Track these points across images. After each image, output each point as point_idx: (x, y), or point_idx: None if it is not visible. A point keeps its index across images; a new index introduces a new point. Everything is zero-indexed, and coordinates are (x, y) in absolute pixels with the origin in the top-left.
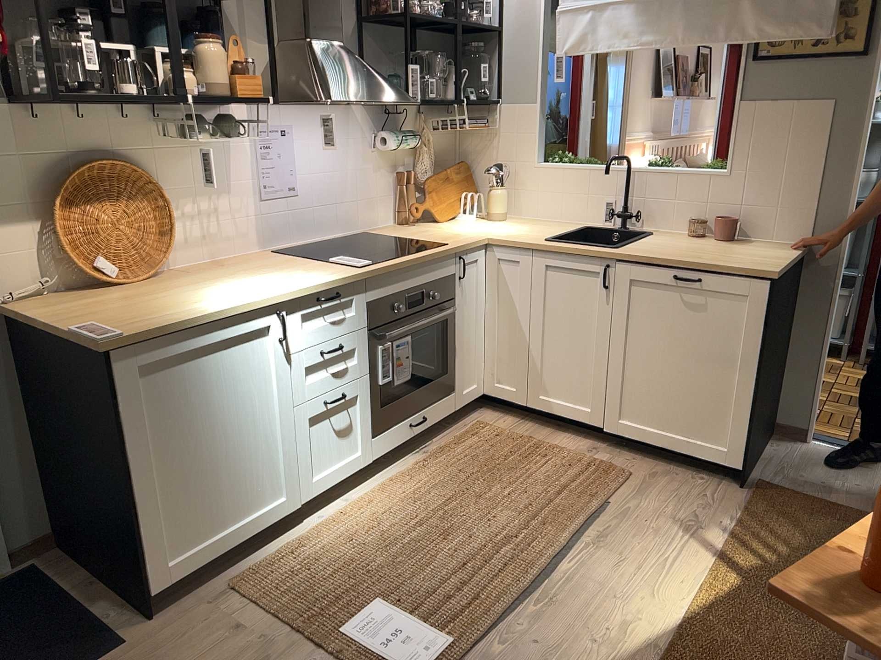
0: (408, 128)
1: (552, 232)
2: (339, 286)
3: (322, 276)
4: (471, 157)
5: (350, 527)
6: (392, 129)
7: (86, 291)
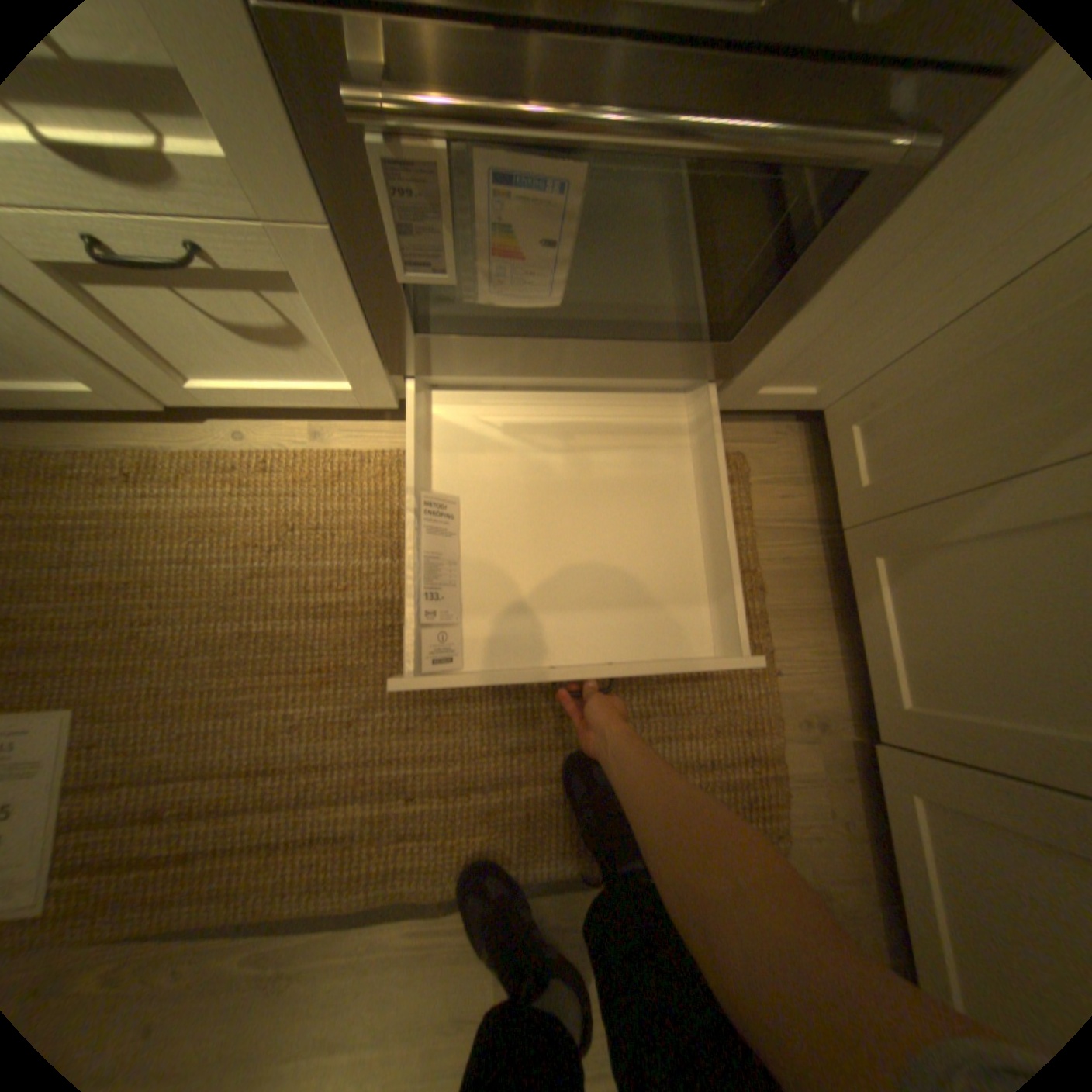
0: None
1: None
2: None
3: None
4: None
5: (228, 504)
6: None
7: None
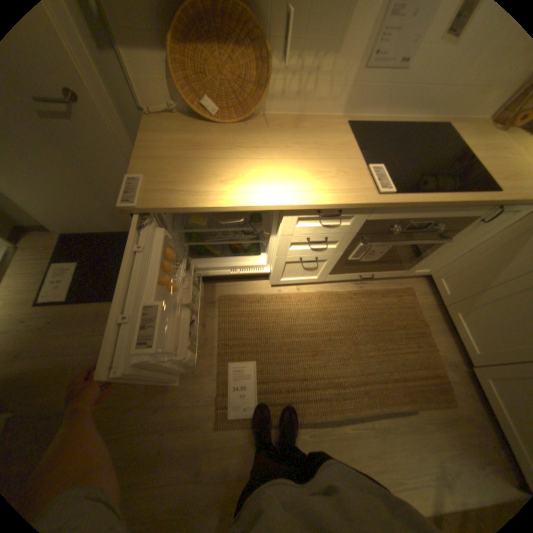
0: None
1: None
2: (345, 206)
3: (338, 191)
4: None
5: (282, 308)
6: None
7: (196, 117)
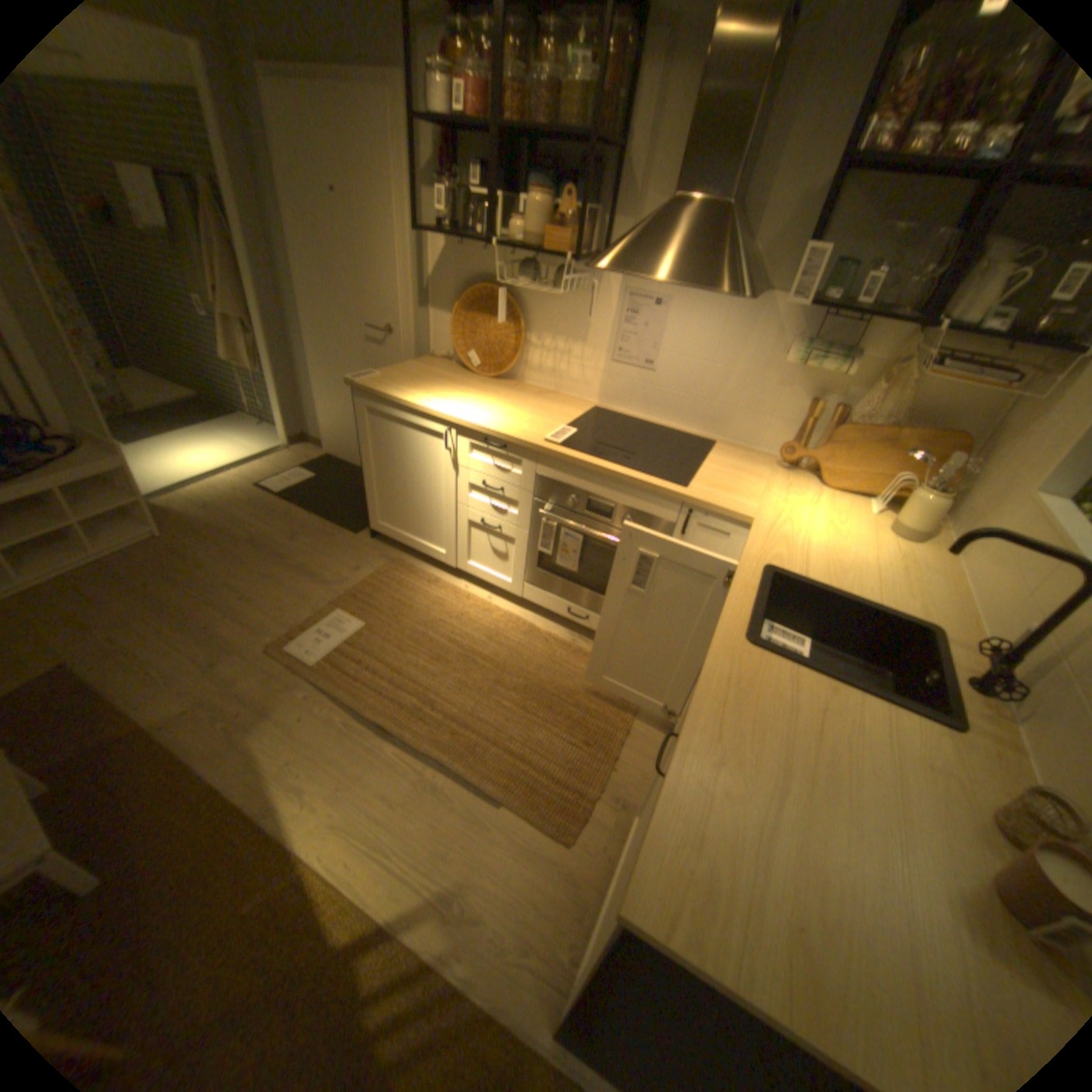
0: (879, 348)
1: (844, 582)
2: (507, 441)
3: (508, 427)
4: (1003, 437)
5: (450, 601)
6: (843, 341)
7: (464, 368)
